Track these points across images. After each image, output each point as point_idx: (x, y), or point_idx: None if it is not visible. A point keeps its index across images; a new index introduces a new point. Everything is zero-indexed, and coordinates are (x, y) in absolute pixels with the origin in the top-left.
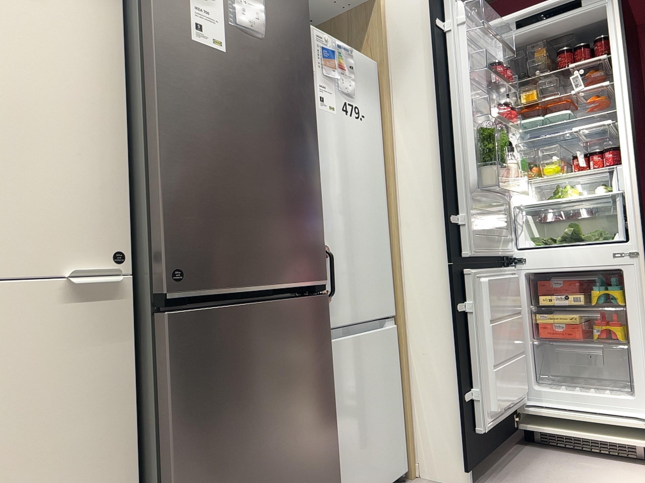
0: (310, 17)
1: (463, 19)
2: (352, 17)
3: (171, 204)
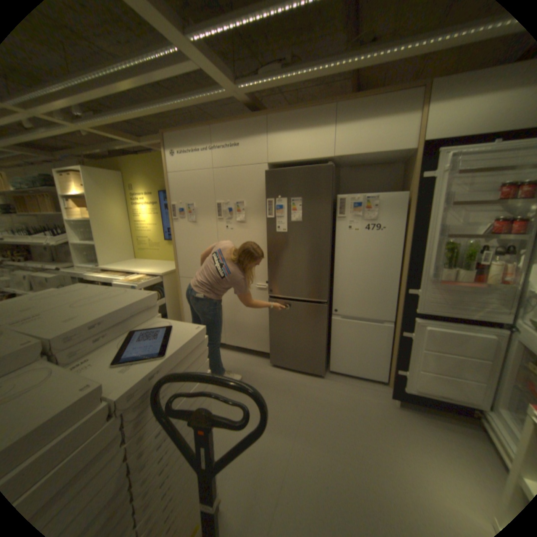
0: (399, 157)
1: (449, 167)
2: (414, 157)
3: (270, 274)
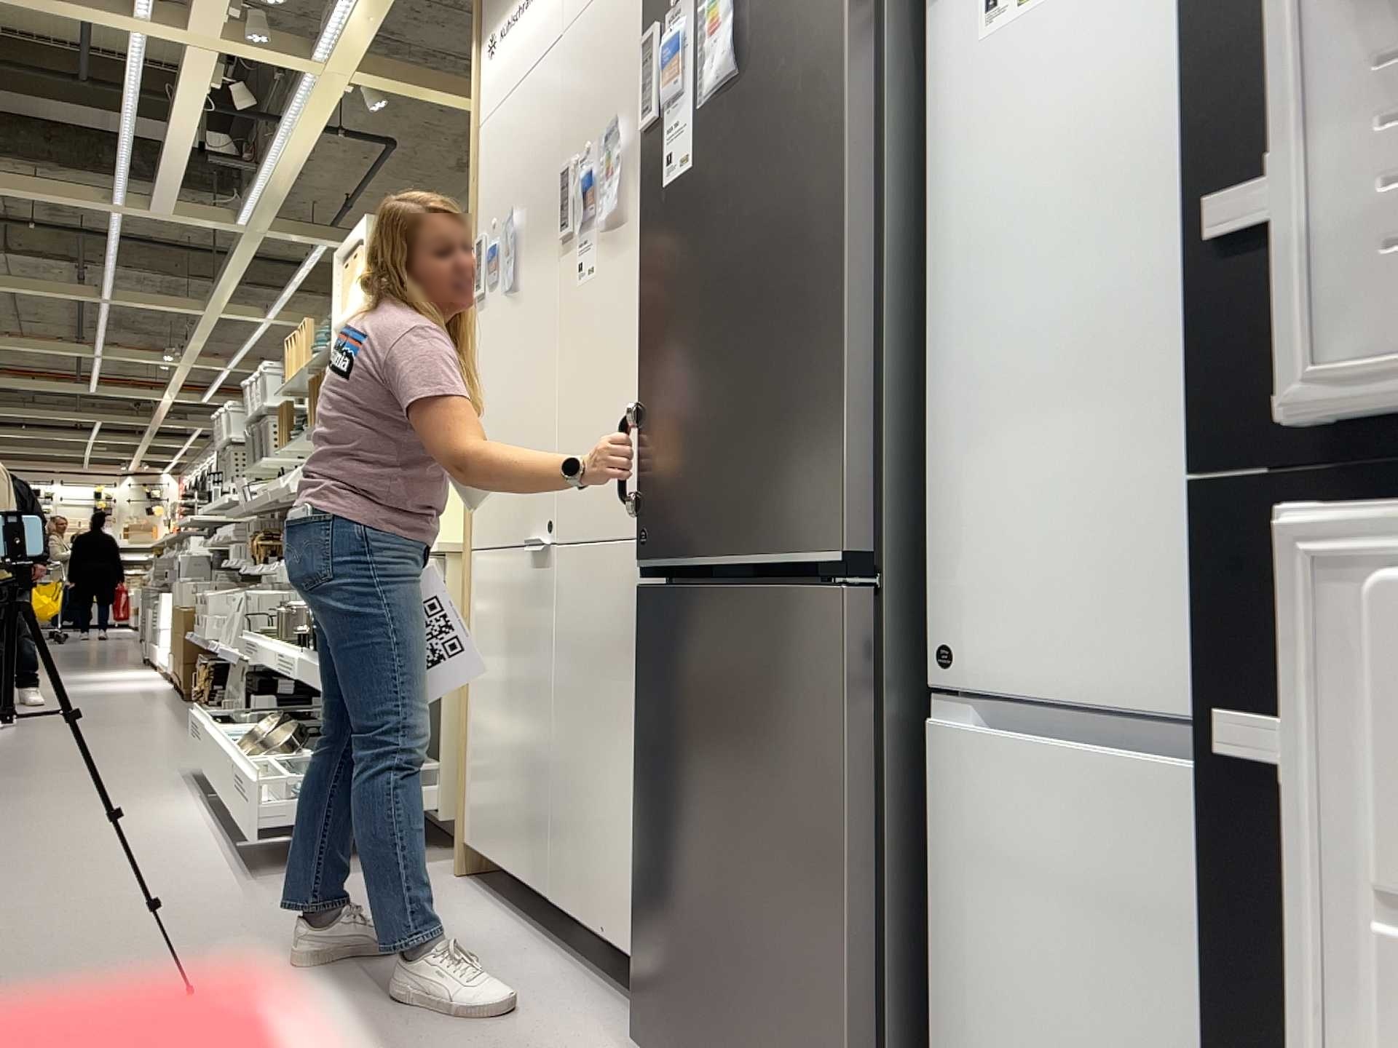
0: None
1: None
2: None
3: (645, 441)
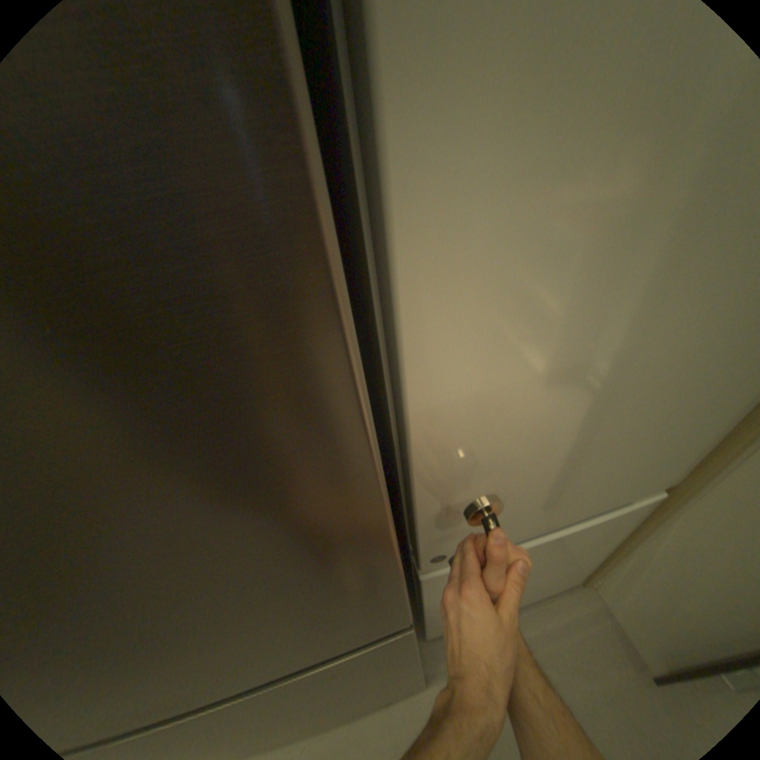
0: None
1: None
2: None
3: None
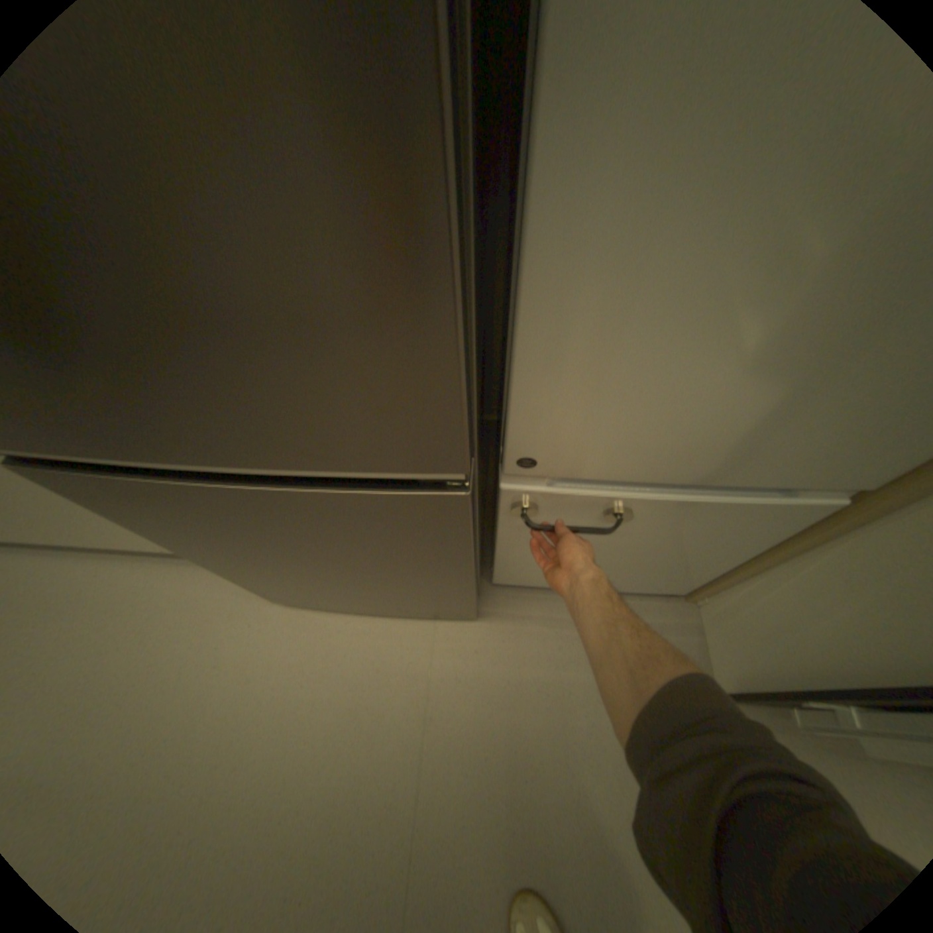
0: None
1: None
2: None
3: None
